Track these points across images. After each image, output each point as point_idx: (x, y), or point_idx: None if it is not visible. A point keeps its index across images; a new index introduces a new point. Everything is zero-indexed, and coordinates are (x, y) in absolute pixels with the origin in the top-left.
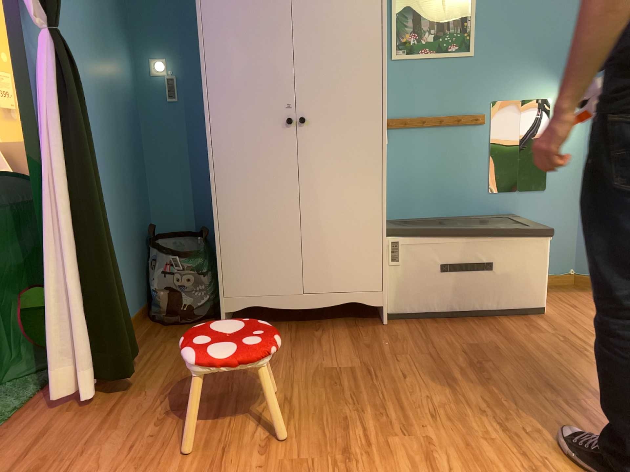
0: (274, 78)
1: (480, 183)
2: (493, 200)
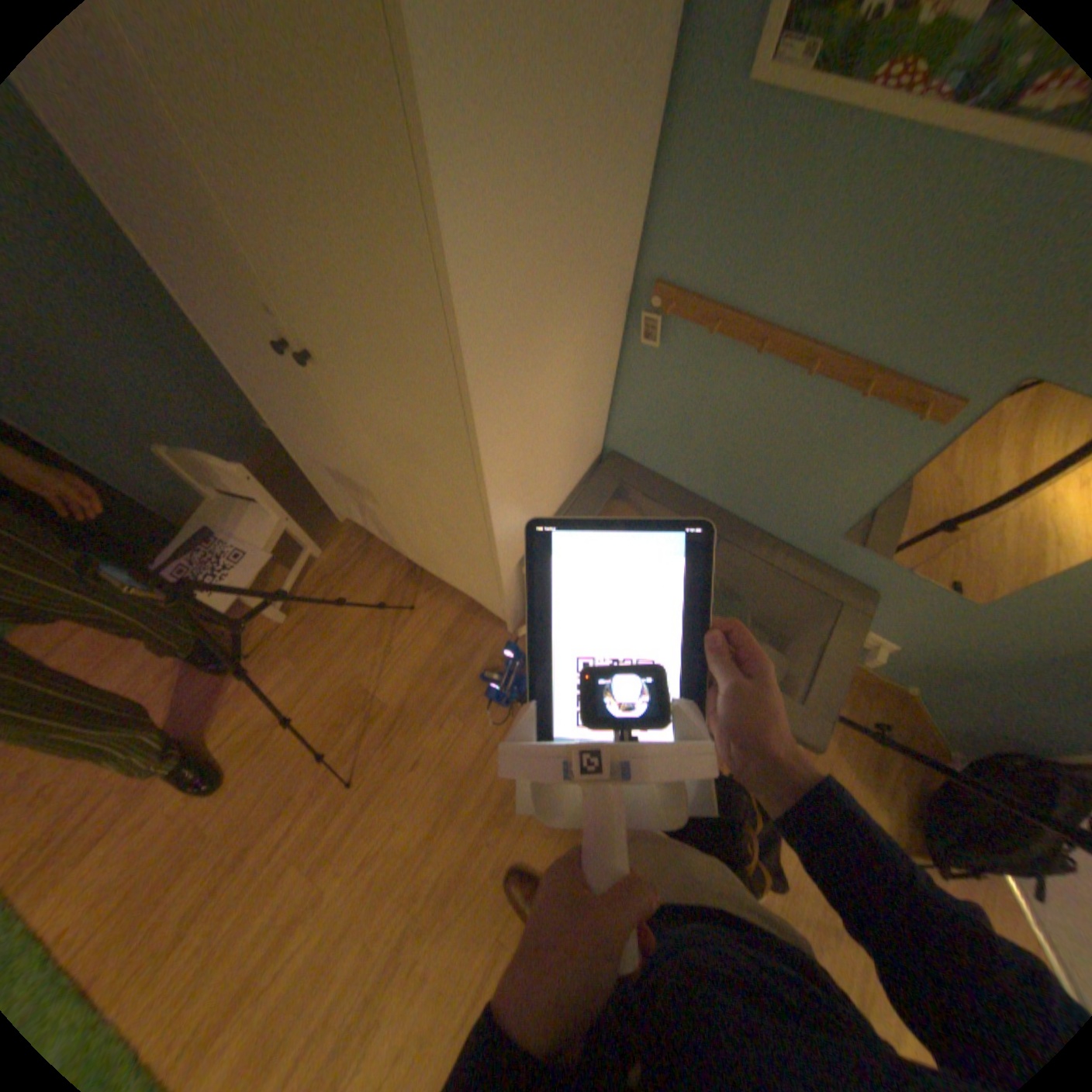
0: (207, 223)
1: (840, 518)
2: (845, 552)
